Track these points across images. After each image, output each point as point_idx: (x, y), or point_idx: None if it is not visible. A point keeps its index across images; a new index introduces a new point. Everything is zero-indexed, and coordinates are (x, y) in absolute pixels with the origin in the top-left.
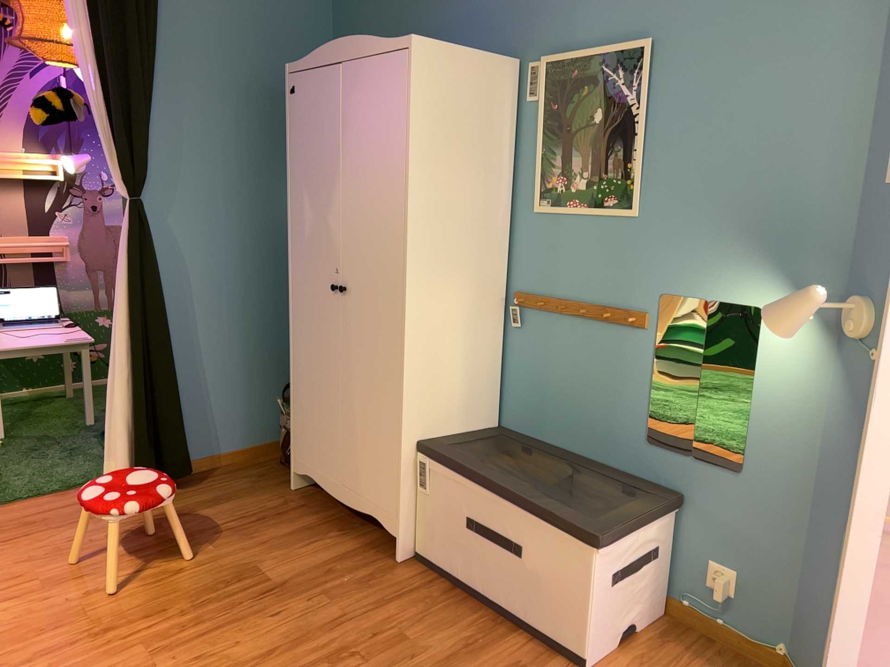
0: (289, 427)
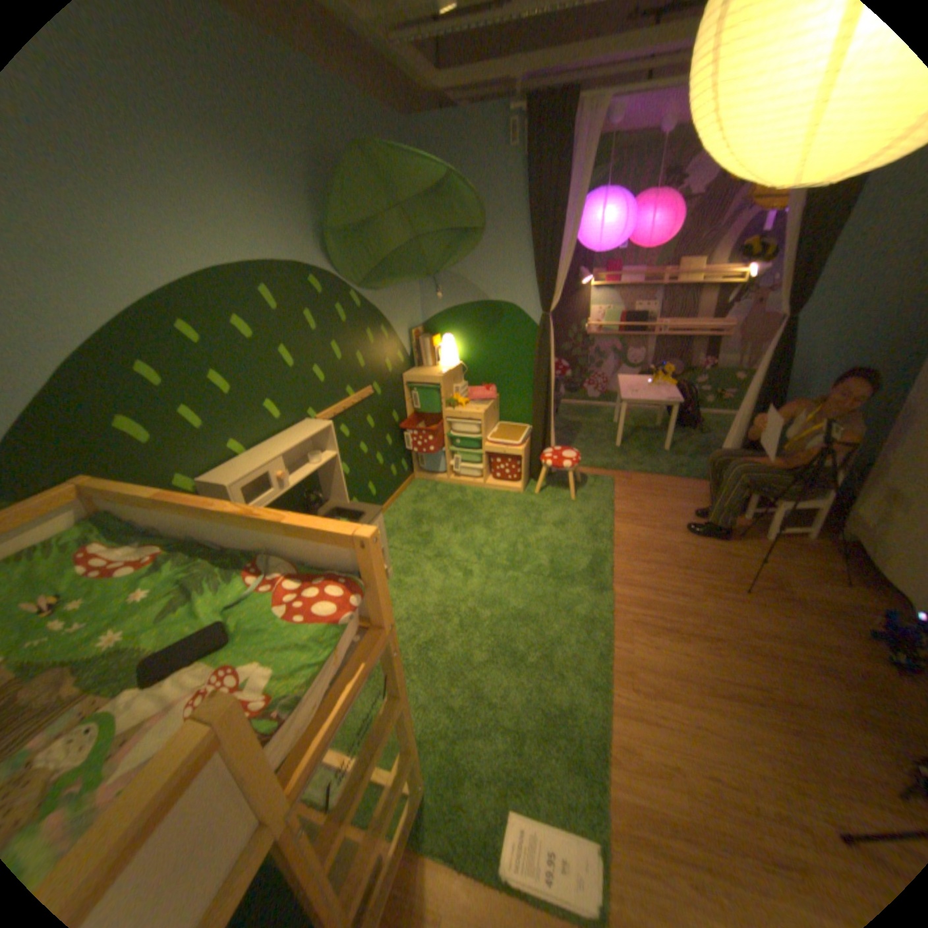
0: (857, 497)
